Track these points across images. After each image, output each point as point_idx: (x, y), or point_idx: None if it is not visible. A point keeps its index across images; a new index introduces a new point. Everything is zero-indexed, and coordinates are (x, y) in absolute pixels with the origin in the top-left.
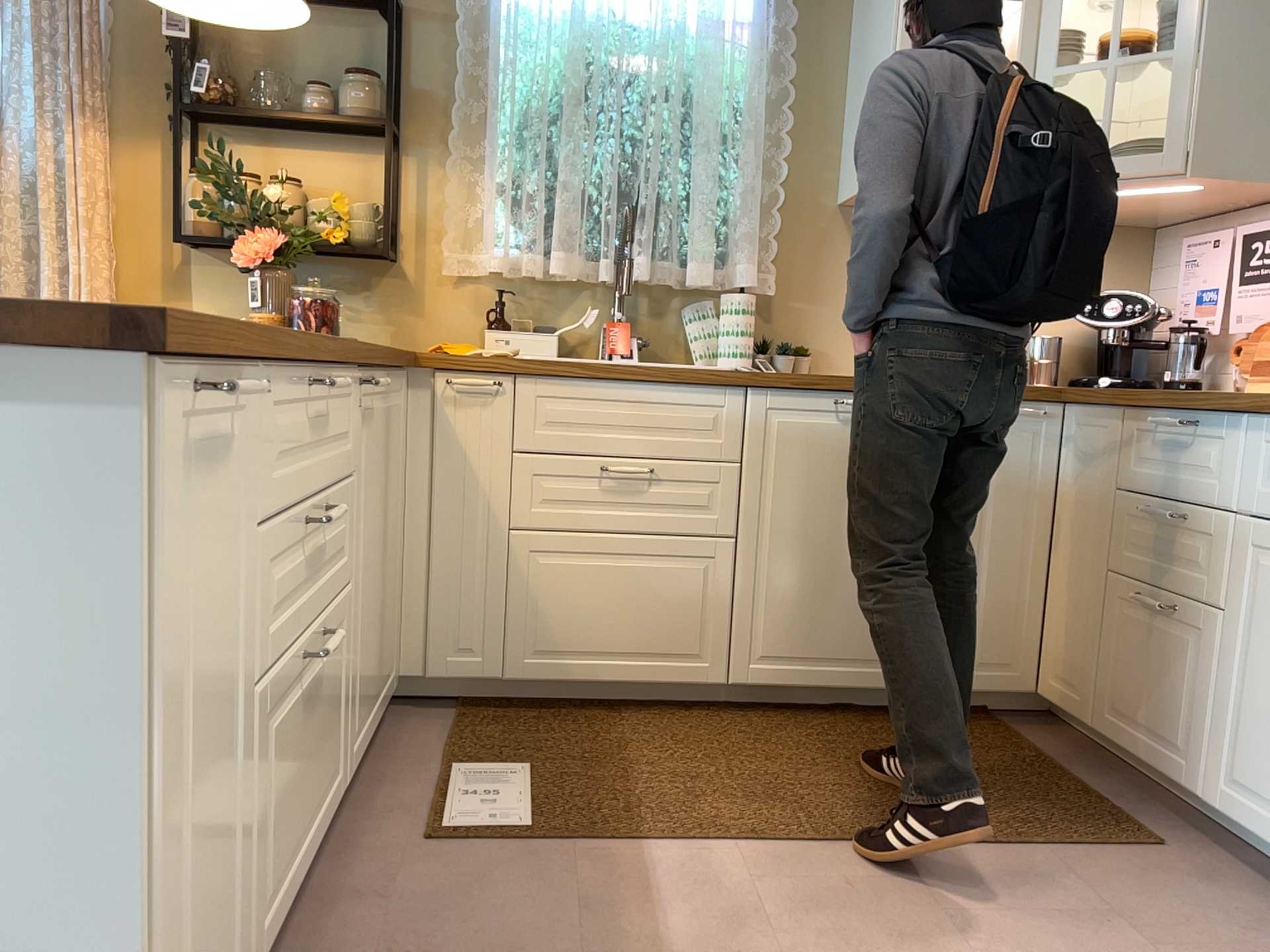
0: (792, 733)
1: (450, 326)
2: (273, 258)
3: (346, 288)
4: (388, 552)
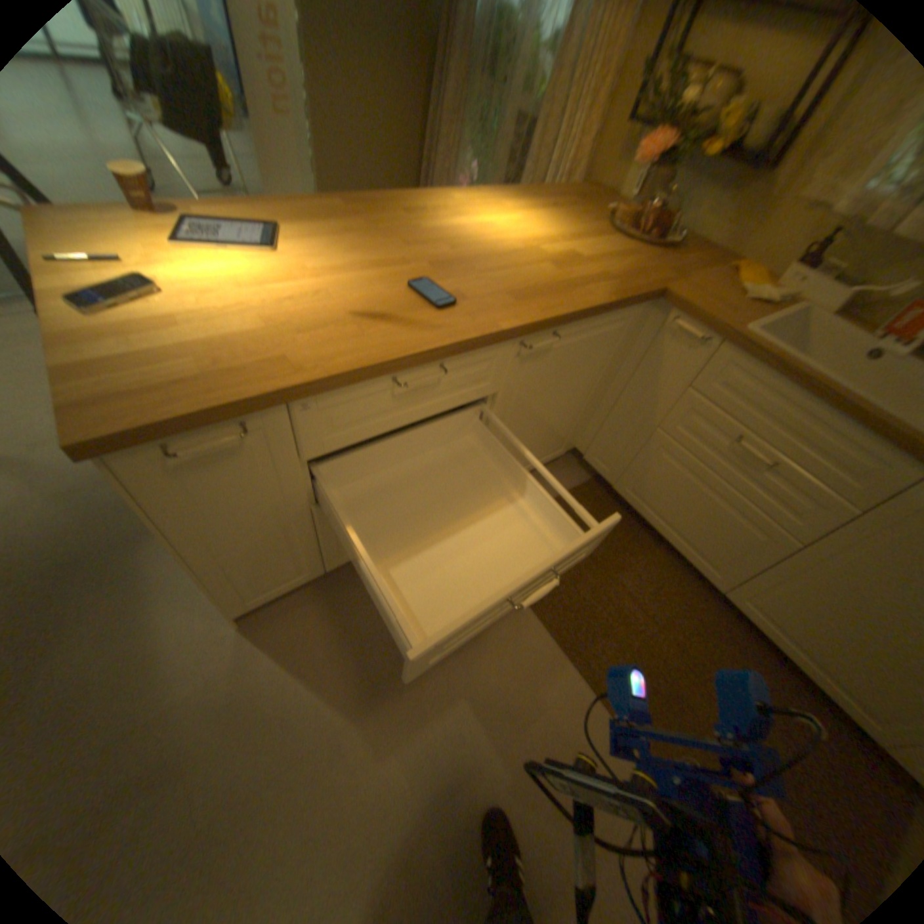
0: (732, 652)
1: (778, 243)
2: (662, 156)
3: (724, 182)
4: (570, 407)
